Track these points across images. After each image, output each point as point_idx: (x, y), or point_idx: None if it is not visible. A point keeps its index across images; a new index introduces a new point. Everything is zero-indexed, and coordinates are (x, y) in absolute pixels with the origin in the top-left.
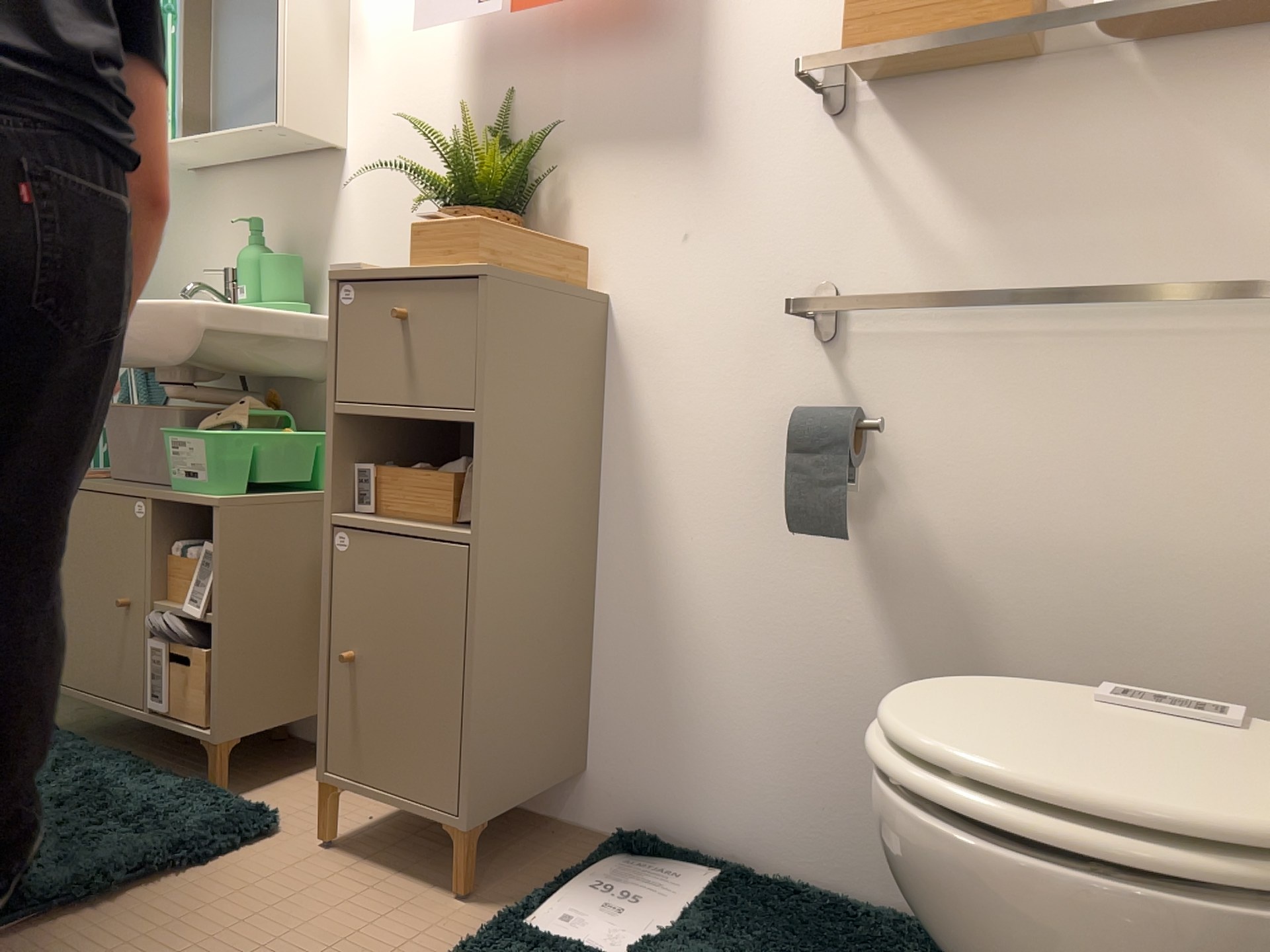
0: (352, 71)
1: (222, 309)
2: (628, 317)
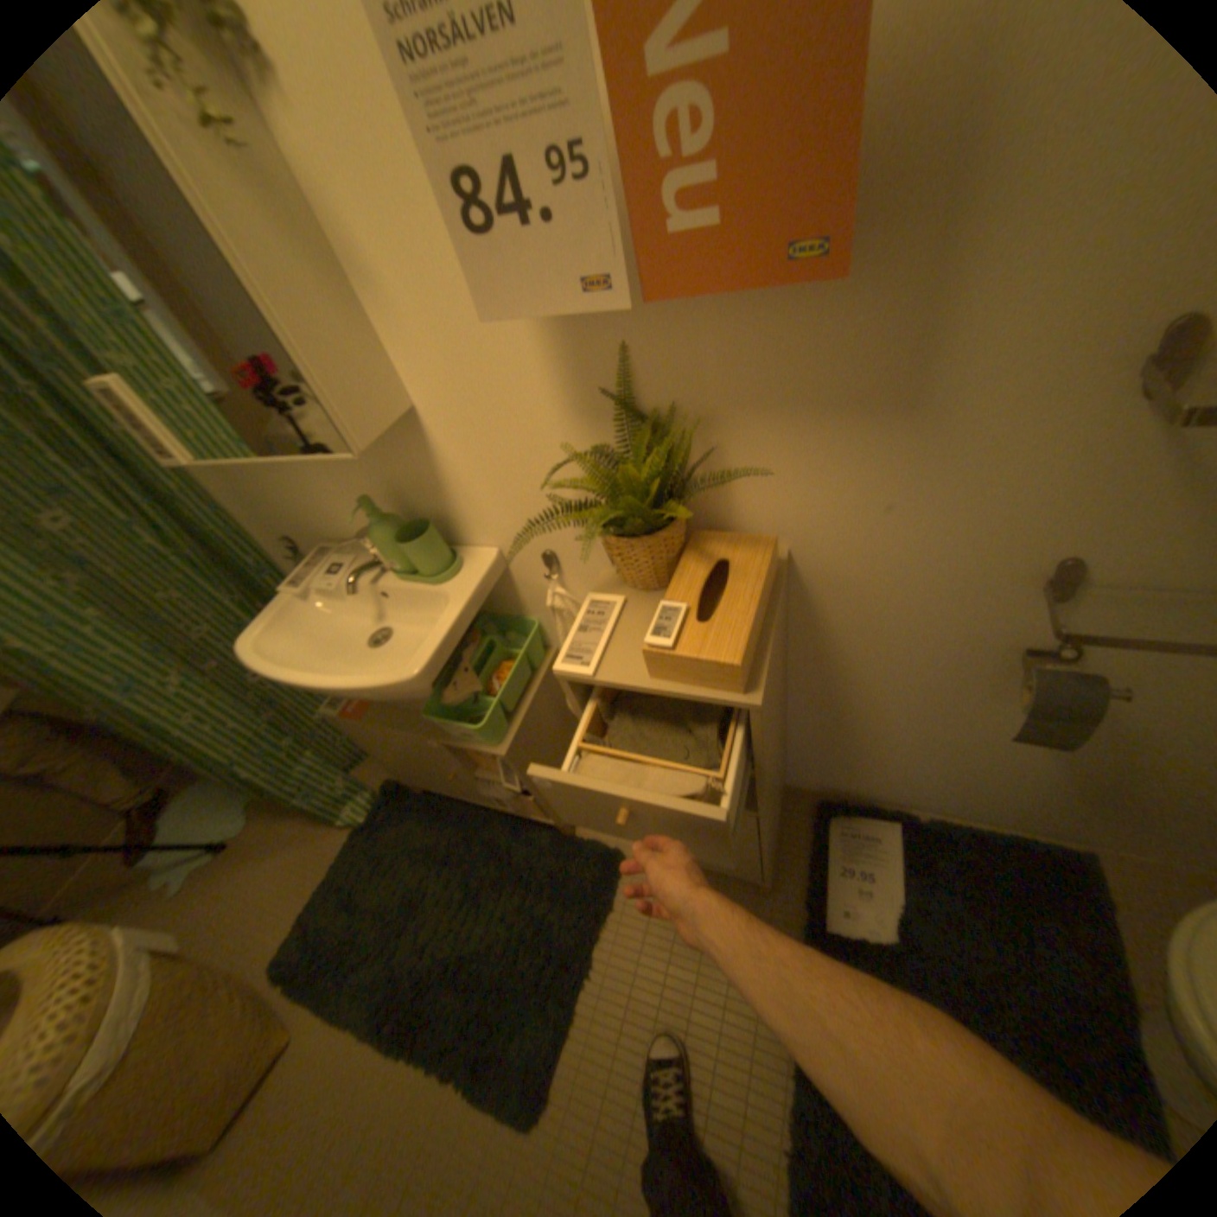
0: (371, 312)
1: (432, 658)
2: (814, 565)
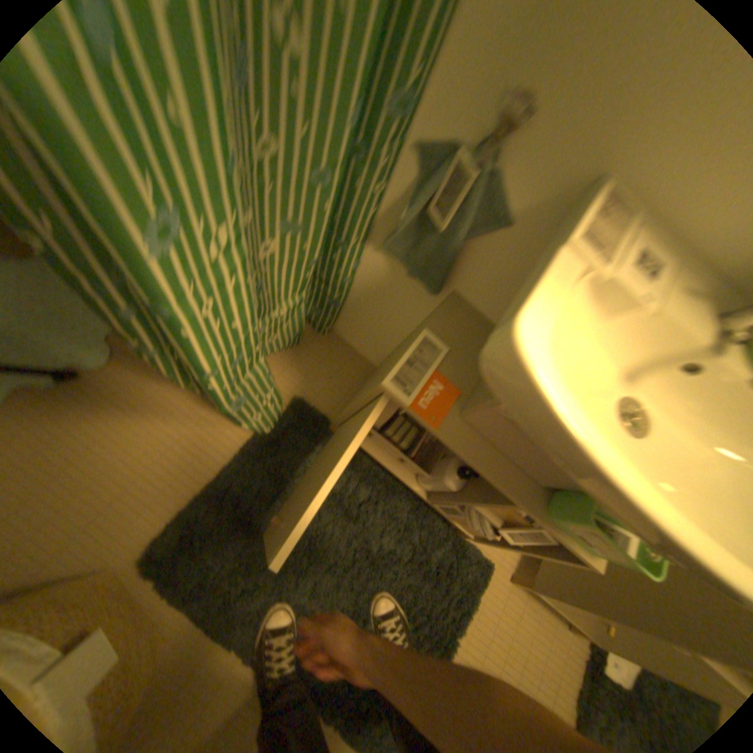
0: None
1: None
2: None
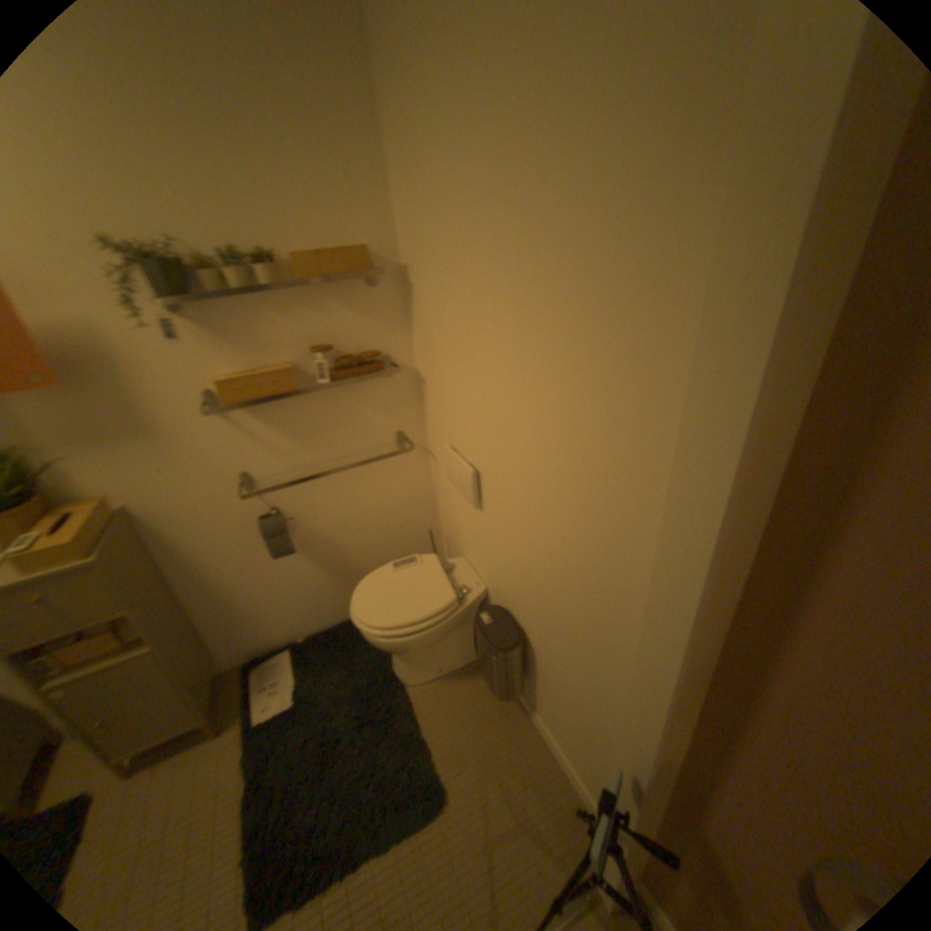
0: None
1: None
2: (138, 512)
